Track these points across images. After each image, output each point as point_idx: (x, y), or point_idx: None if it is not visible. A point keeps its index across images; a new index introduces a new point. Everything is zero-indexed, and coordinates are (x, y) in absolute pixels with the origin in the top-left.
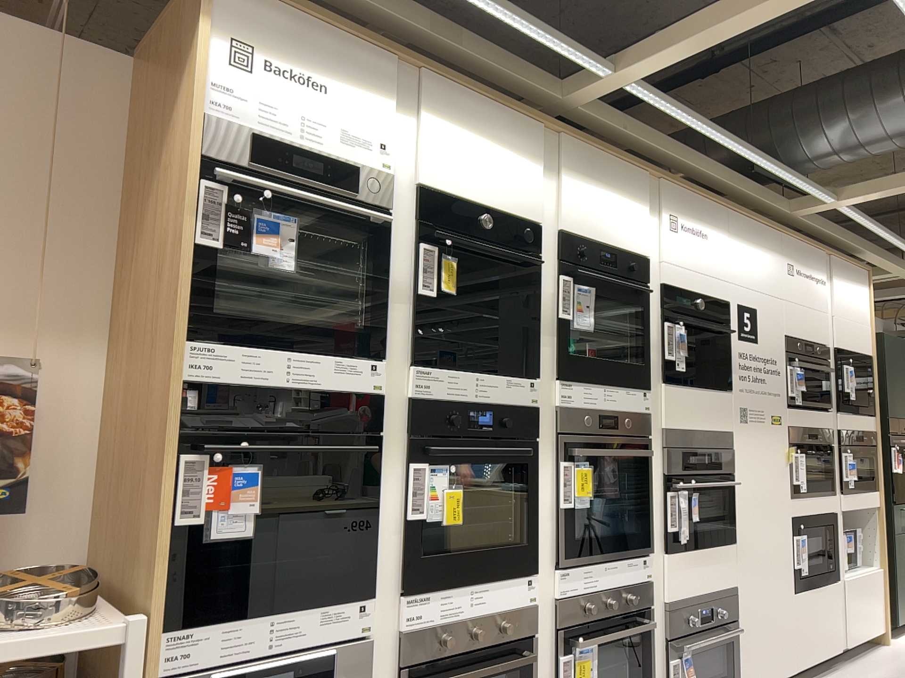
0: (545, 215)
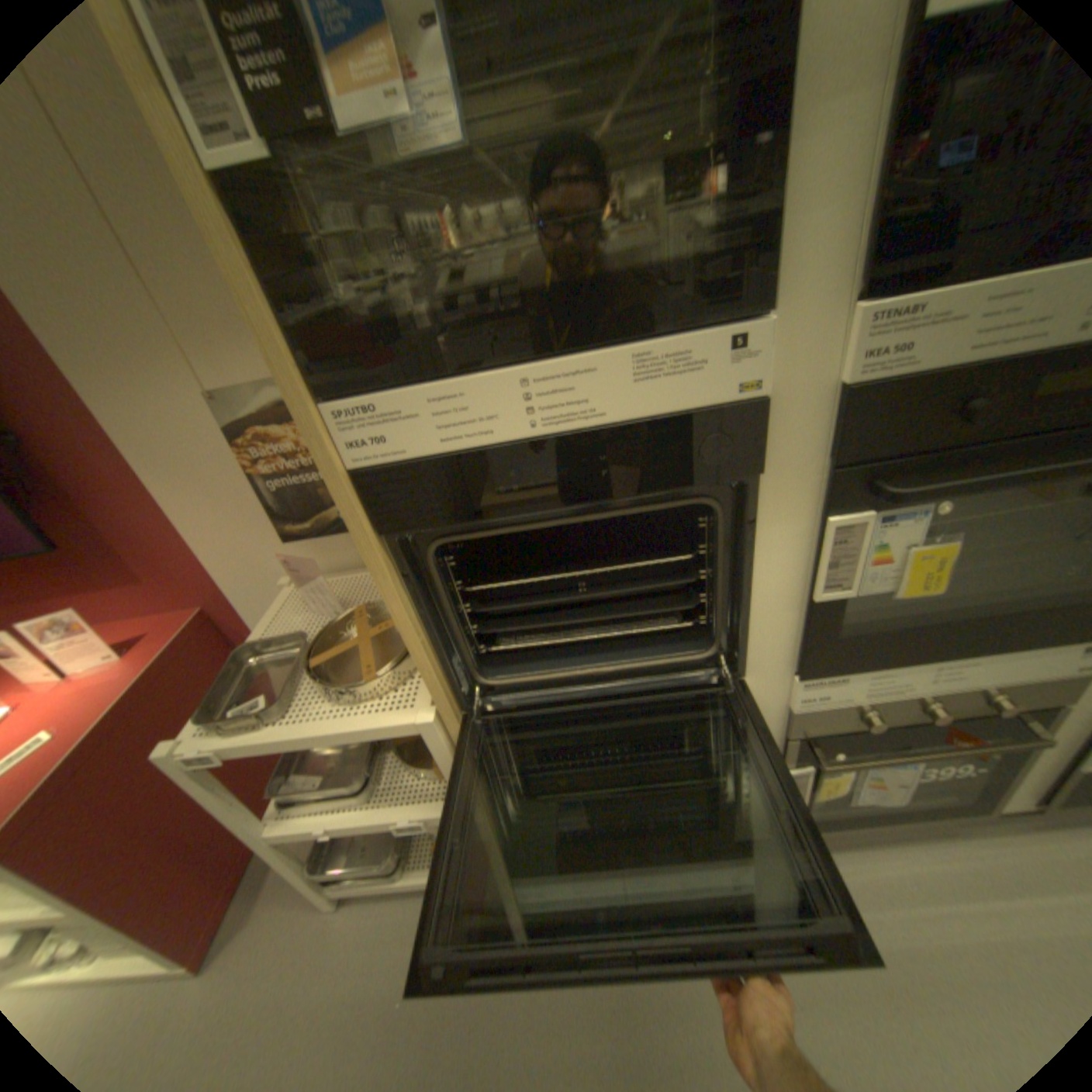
0: None
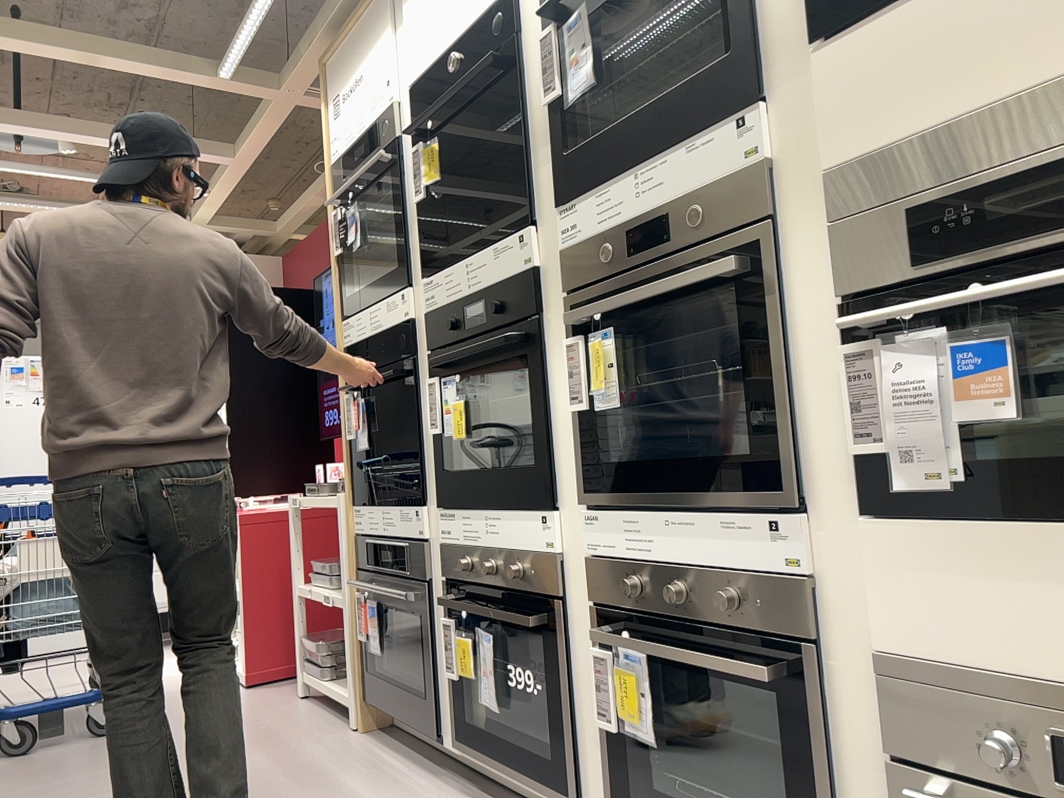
0: None
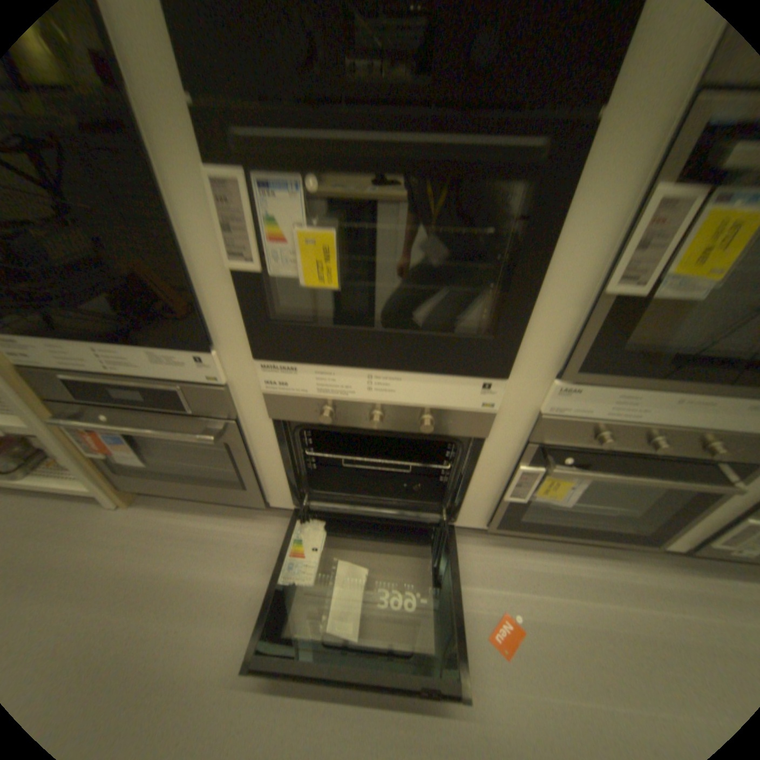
0: None
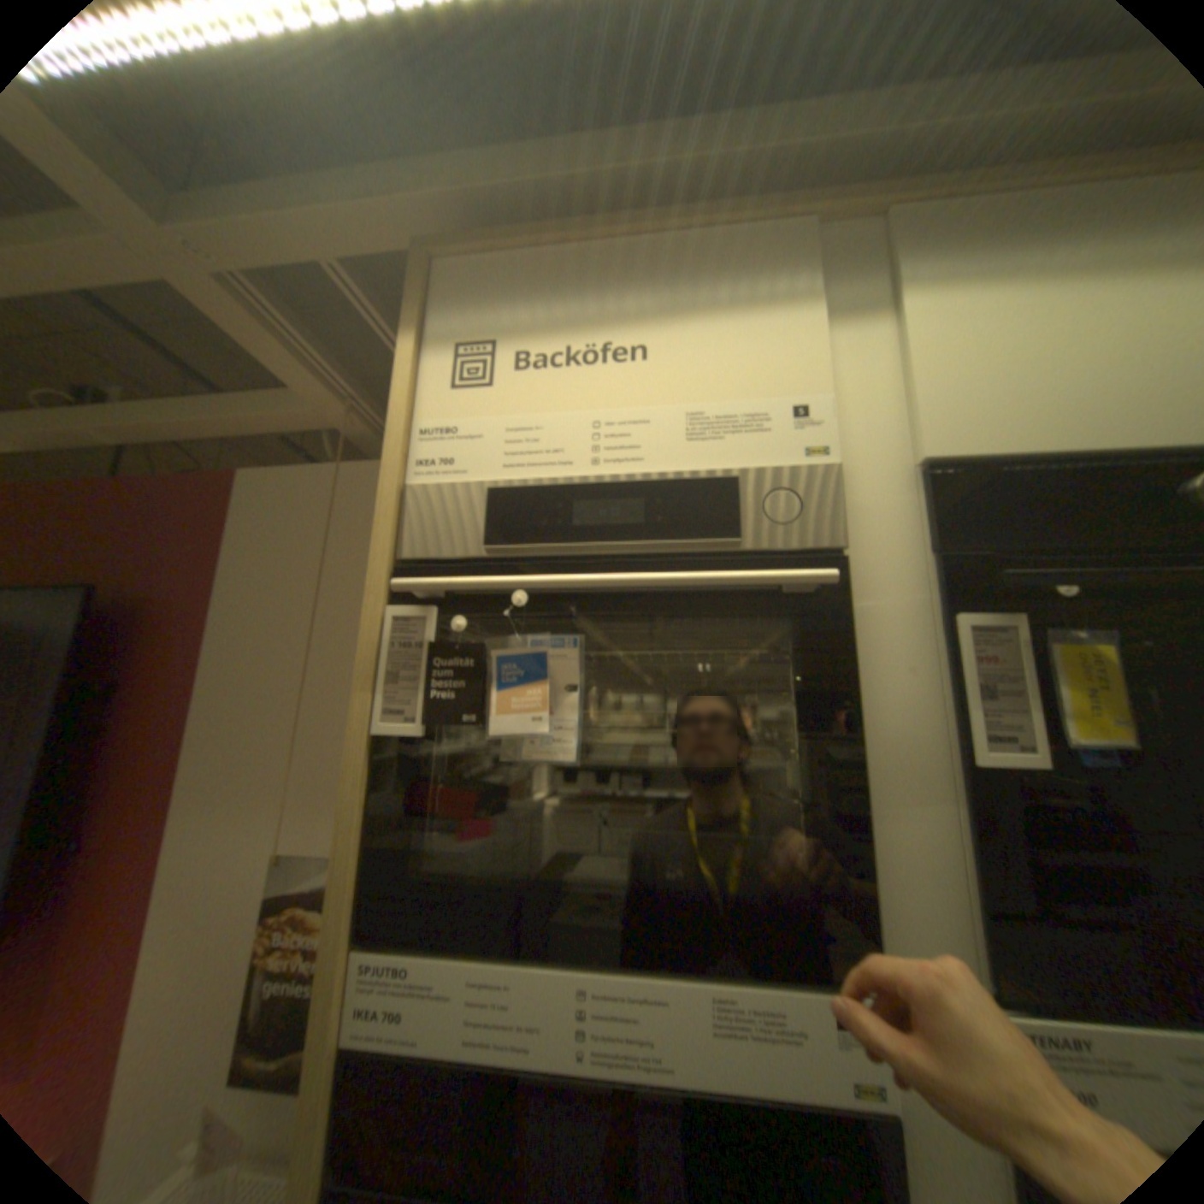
0: None
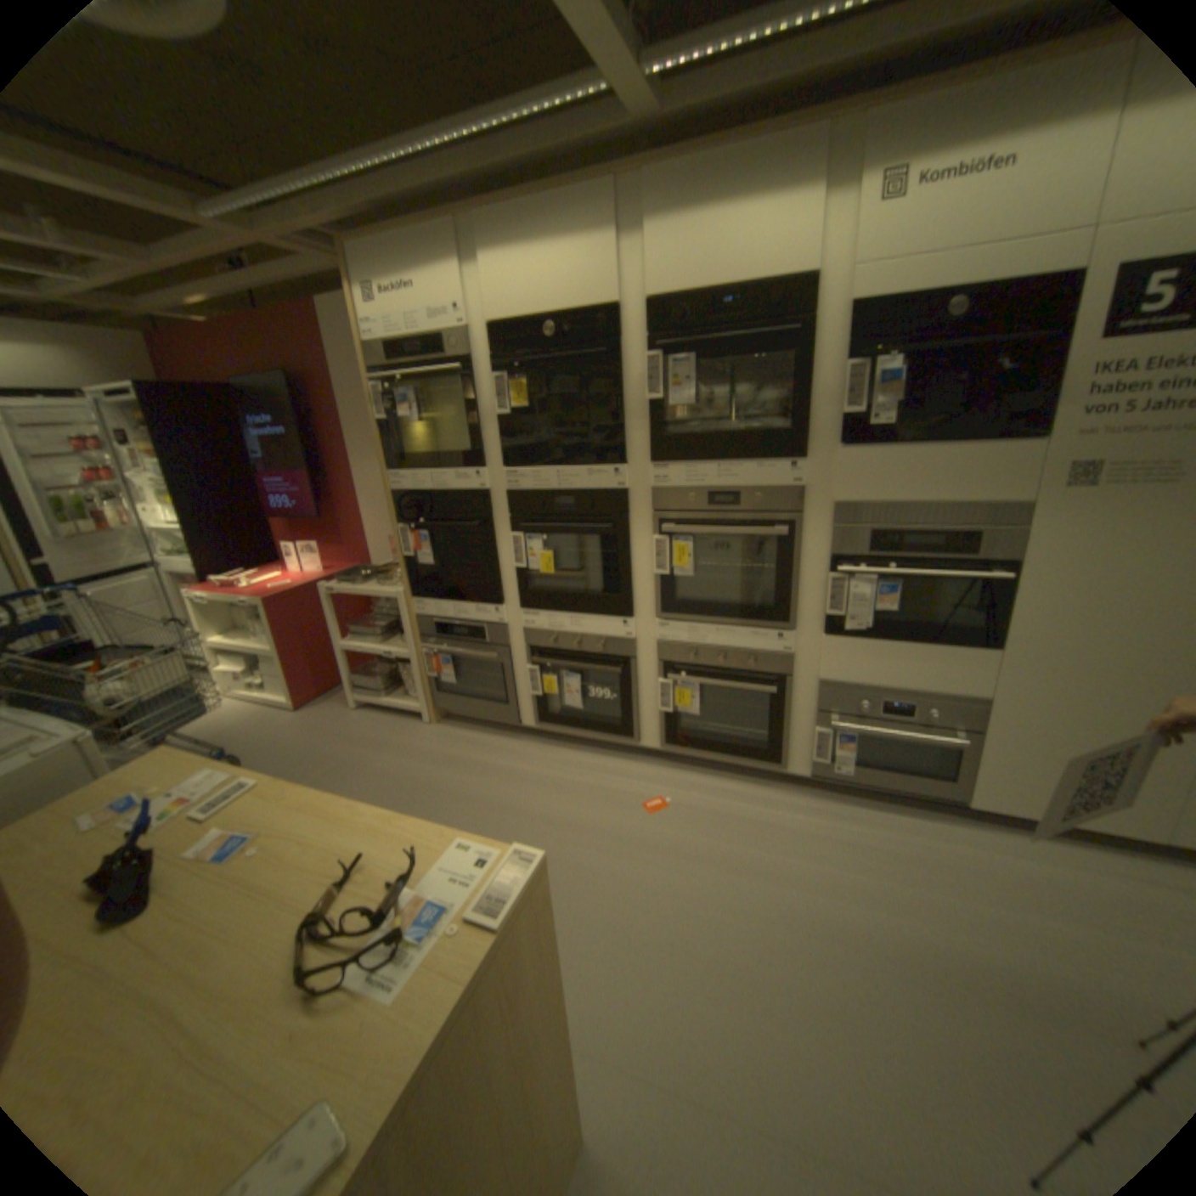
0: (632, 287)
